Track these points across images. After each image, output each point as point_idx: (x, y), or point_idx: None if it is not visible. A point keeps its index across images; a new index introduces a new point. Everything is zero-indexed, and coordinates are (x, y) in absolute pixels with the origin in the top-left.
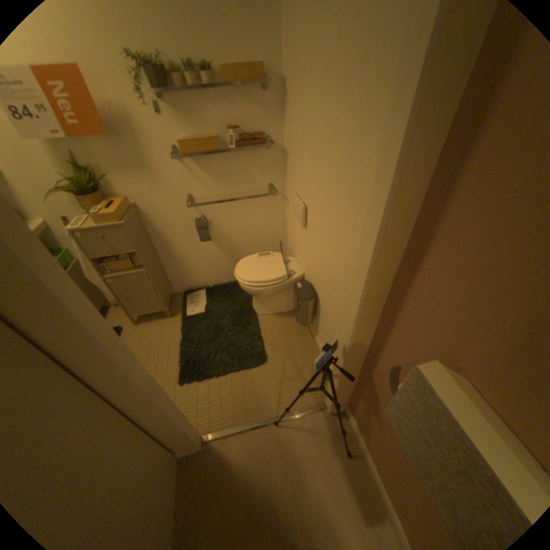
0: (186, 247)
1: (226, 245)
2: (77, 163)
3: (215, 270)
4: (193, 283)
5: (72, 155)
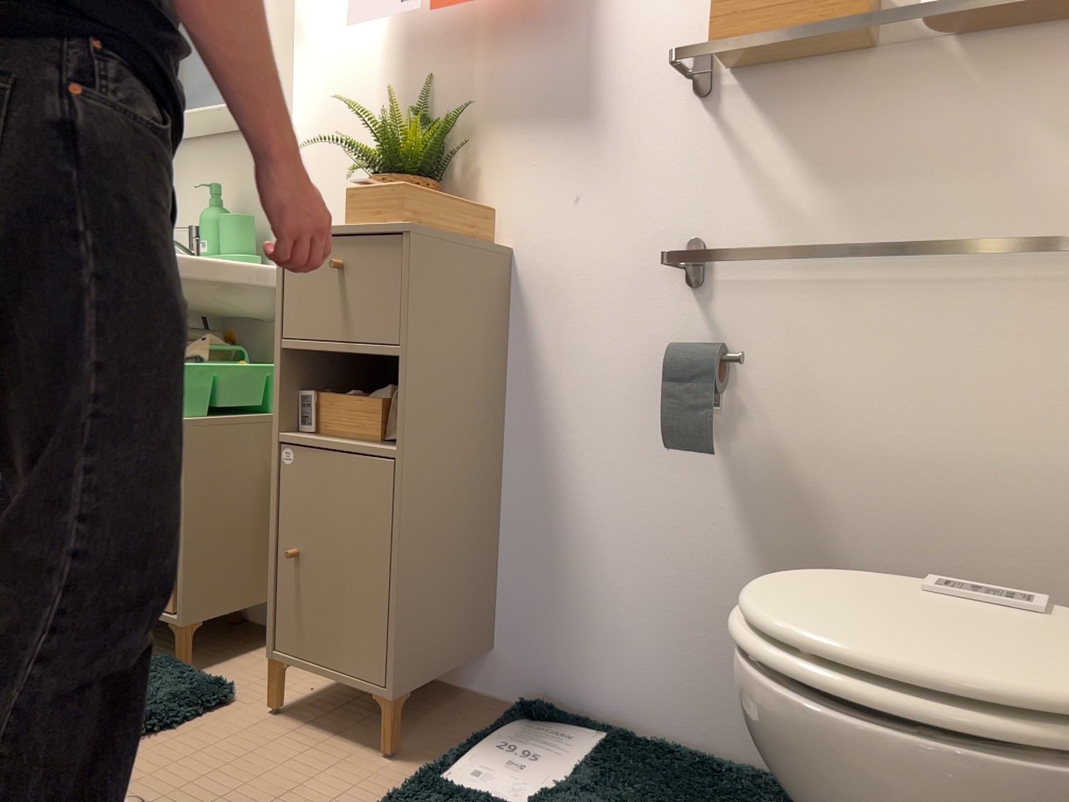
0: (607, 478)
1: (788, 531)
2: (426, 111)
3: (695, 652)
4: (574, 677)
5: (426, 87)
